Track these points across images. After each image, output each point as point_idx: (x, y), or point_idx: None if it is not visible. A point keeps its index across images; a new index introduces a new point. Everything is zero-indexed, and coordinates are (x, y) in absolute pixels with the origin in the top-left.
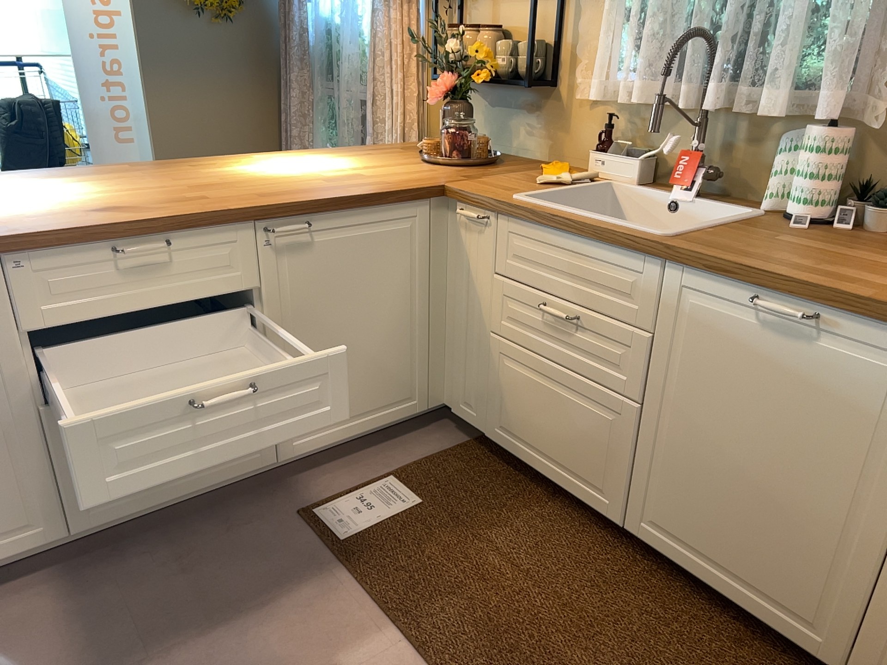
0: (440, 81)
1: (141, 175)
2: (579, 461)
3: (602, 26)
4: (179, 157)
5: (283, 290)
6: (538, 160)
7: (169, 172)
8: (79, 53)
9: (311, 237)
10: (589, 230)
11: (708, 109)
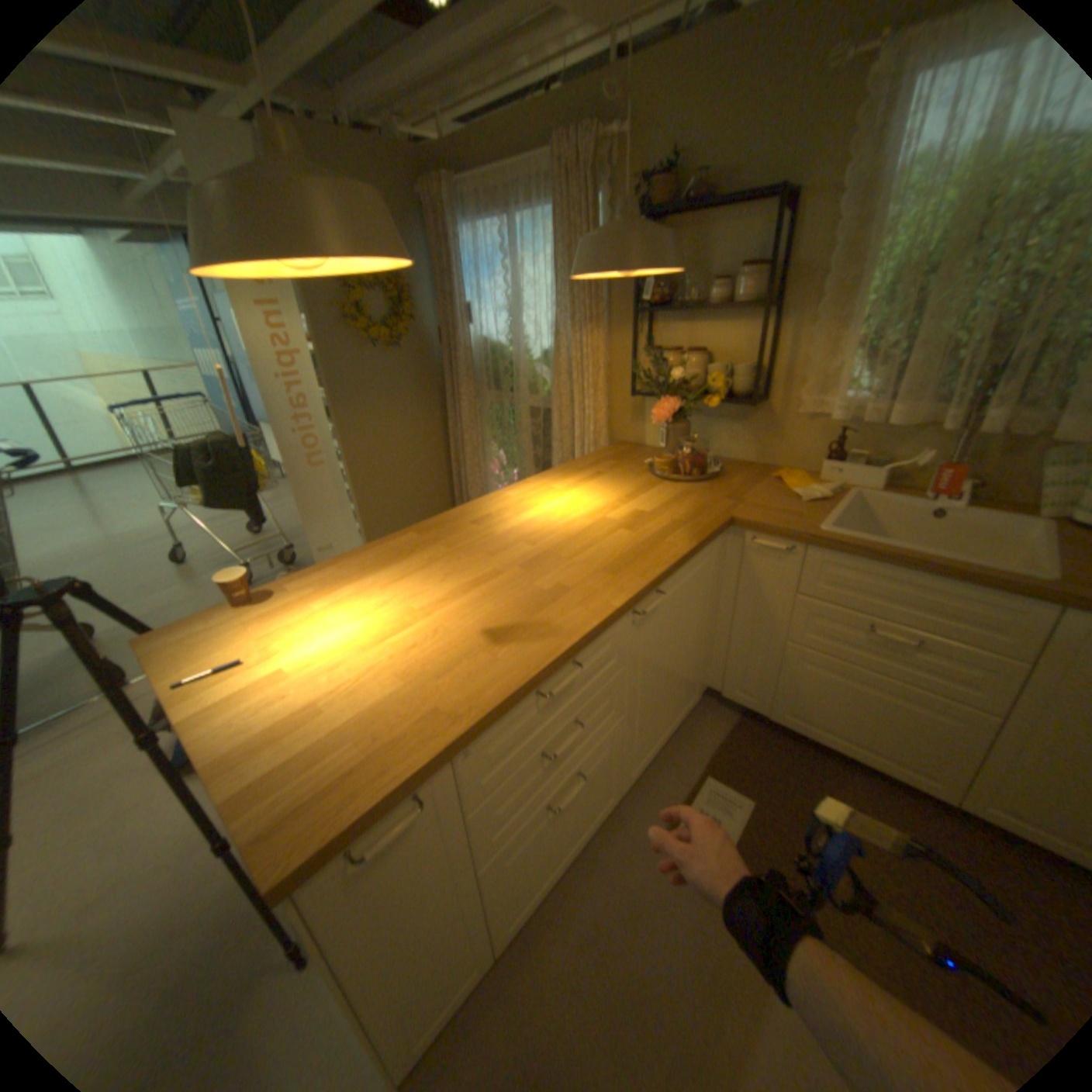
0: (662, 403)
1: (445, 550)
2: (906, 754)
3: (851, 353)
4: (367, 473)
5: (638, 657)
6: (747, 460)
7: (464, 538)
8: (263, 393)
9: (657, 601)
10: (956, 572)
11: (992, 430)
